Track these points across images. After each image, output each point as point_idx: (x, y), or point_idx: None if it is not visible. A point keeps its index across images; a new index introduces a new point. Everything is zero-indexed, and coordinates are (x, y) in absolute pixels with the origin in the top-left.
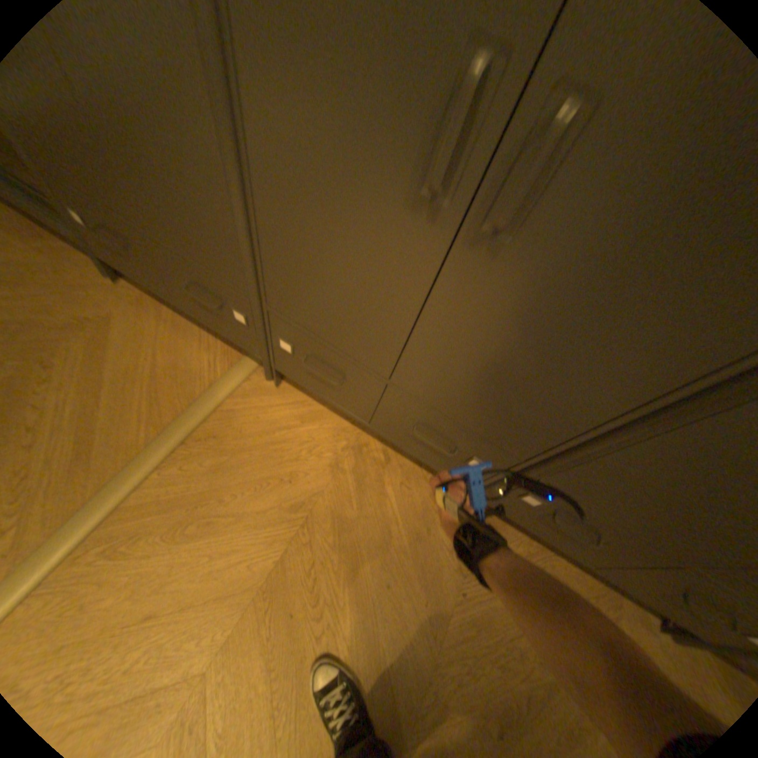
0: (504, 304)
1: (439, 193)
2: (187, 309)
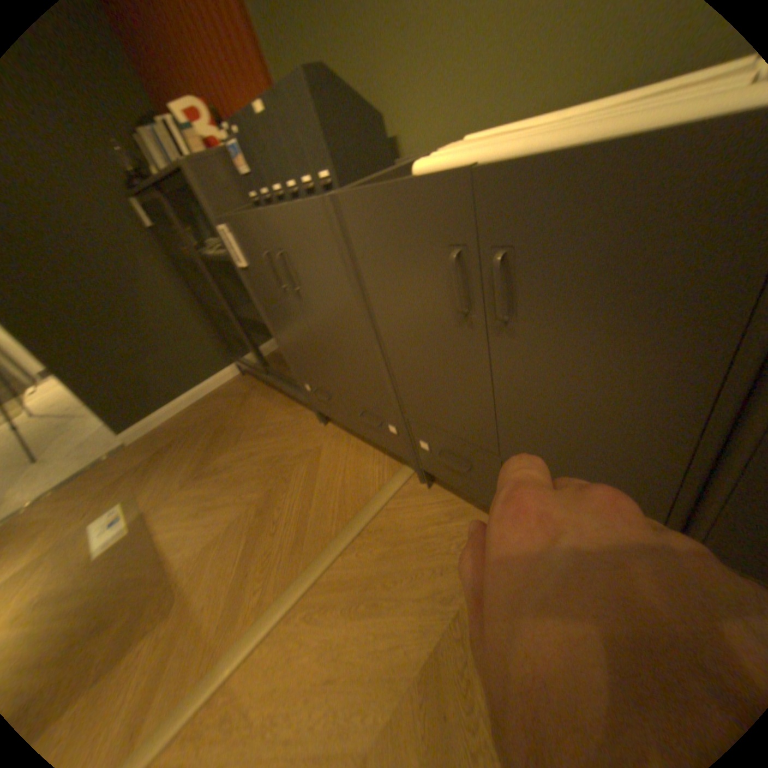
0: (540, 366)
1: (469, 314)
2: (365, 433)
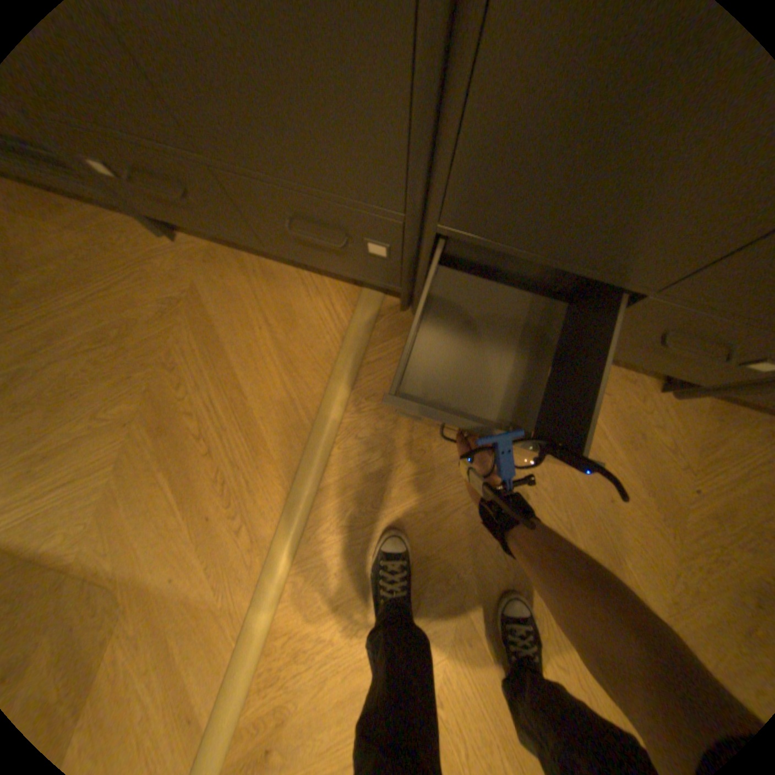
0: None
1: None
2: (288, 255)
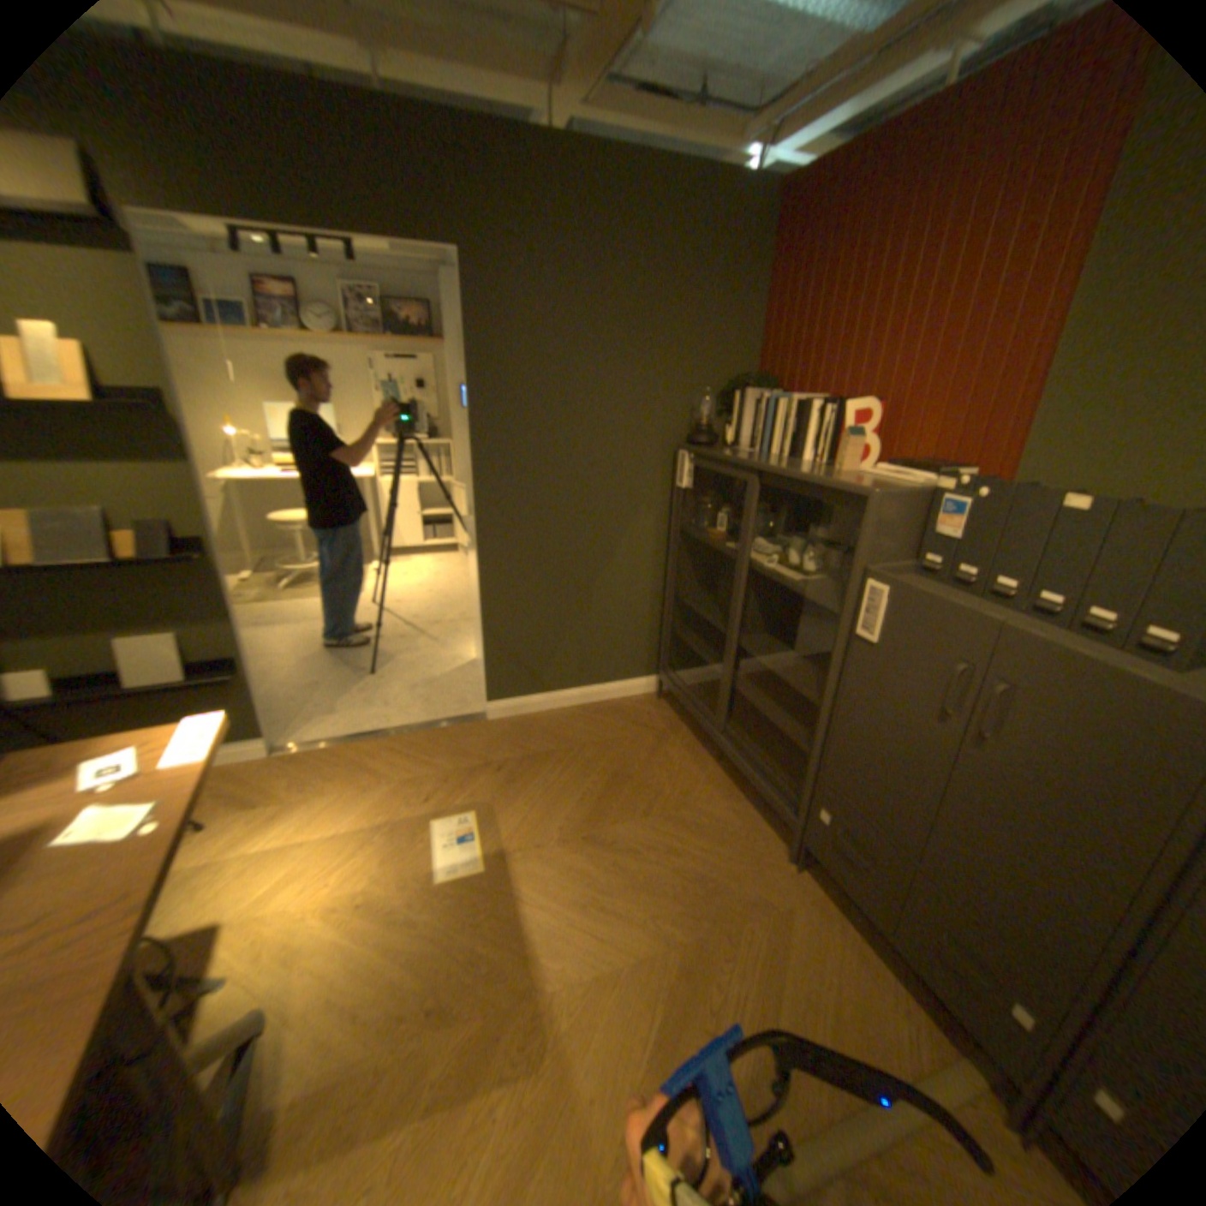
0: None
1: None
2: (914, 964)
